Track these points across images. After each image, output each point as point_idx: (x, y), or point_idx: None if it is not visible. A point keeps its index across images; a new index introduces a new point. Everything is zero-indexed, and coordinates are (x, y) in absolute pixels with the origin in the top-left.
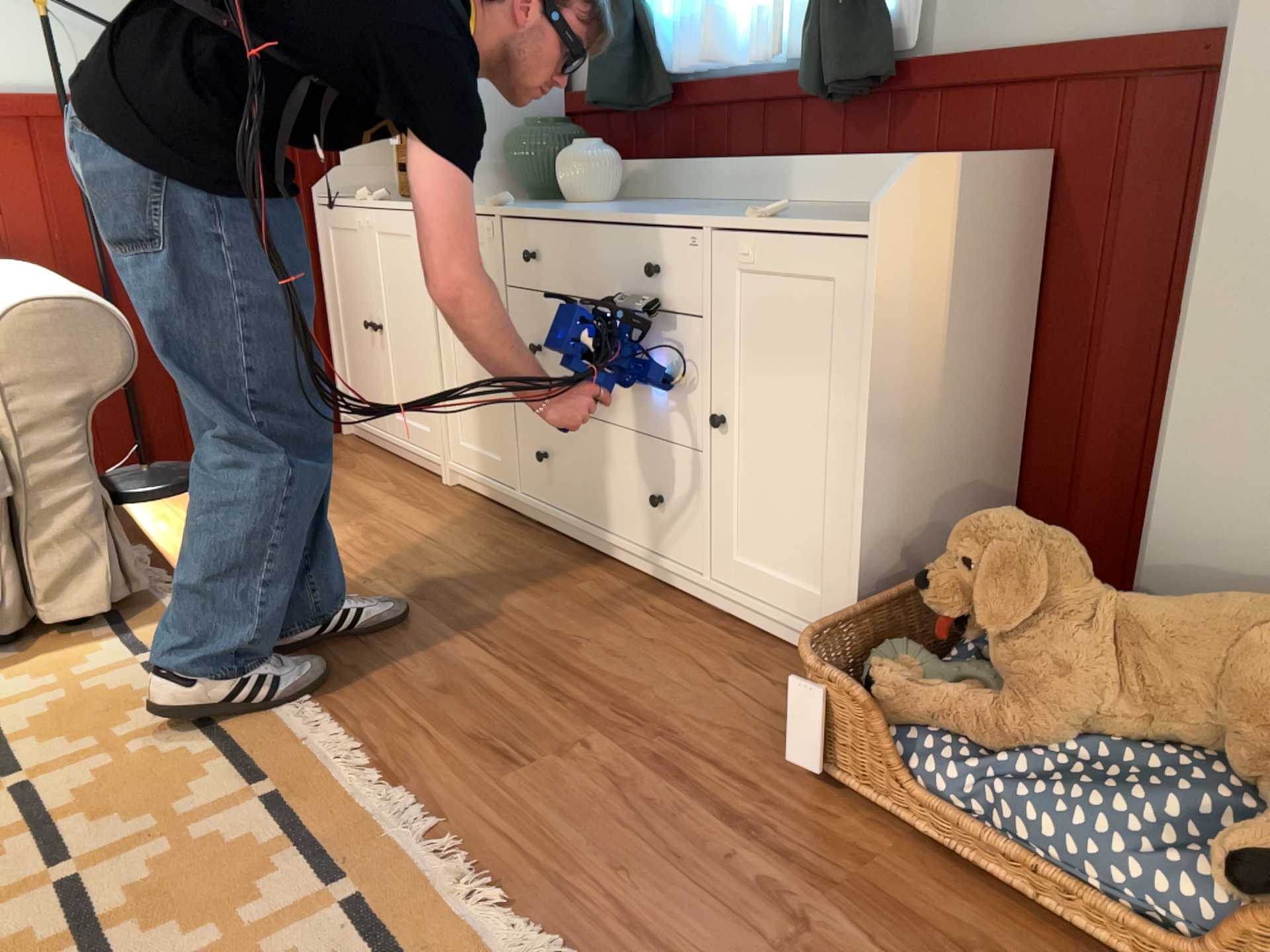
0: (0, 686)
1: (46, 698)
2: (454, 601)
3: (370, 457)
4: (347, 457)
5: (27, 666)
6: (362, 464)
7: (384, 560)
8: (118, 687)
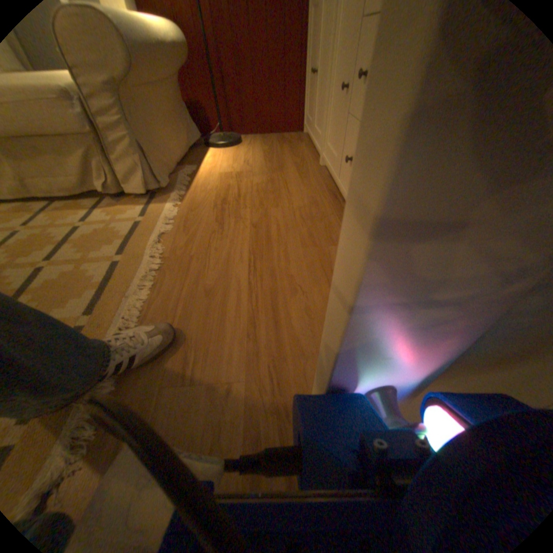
0: (93, 215)
1: (95, 226)
2: (267, 234)
3: (305, 144)
4: (296, 143)
5: (109, 208)
6: (299, 147)
7: (262, 198)
8: (115, 231)
